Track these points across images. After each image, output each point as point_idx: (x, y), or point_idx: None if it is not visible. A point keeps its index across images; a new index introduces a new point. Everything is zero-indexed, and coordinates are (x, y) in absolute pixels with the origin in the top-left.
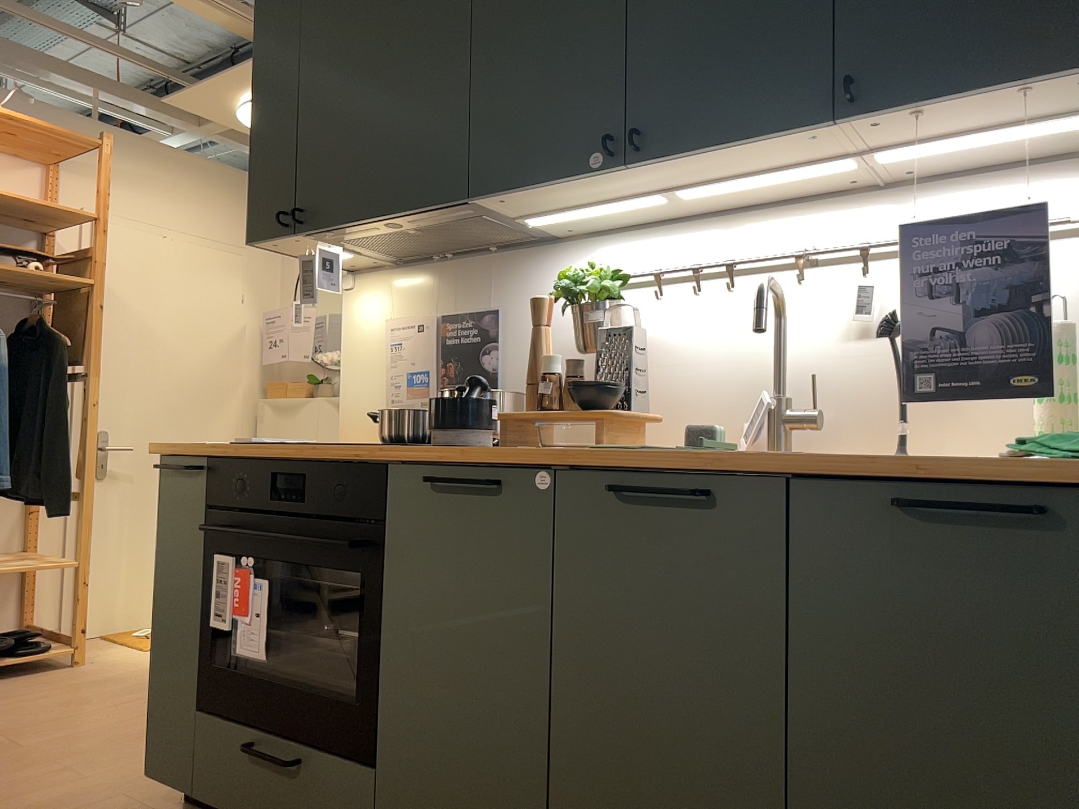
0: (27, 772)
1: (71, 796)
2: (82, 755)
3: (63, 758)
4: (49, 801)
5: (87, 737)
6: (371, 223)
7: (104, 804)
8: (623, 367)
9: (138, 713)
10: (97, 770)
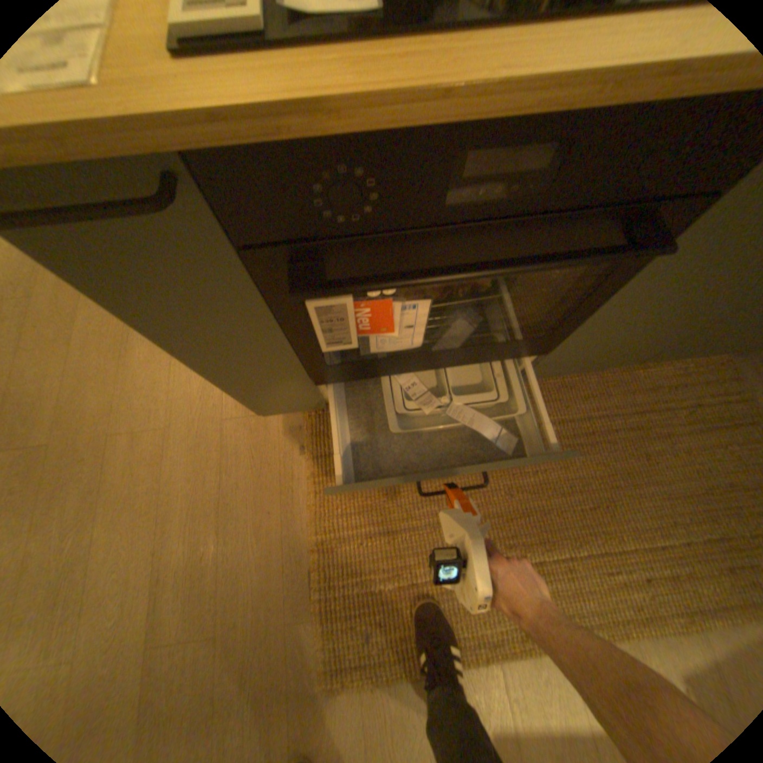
0: (110, 458)
1: (190, 448)
2: (111, 412)
3: (106, 426)
4: (186, 463)
5: (74, 395)
6: None
7: (224, 435)
8: None
9: (56, 341)
10: (155, 415)
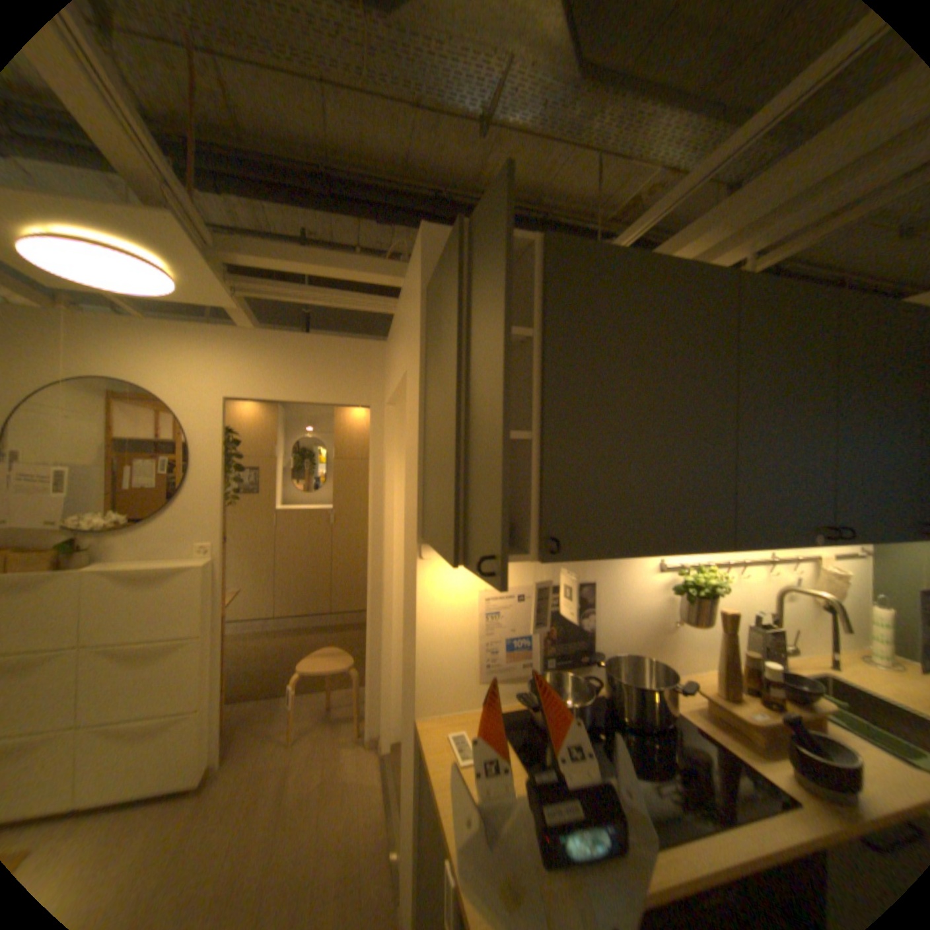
0: None
1: None
2: None
3: None
4: None
5: None
6: (628, 555)
7: None
8: (782, 658)
9: None
10: None
